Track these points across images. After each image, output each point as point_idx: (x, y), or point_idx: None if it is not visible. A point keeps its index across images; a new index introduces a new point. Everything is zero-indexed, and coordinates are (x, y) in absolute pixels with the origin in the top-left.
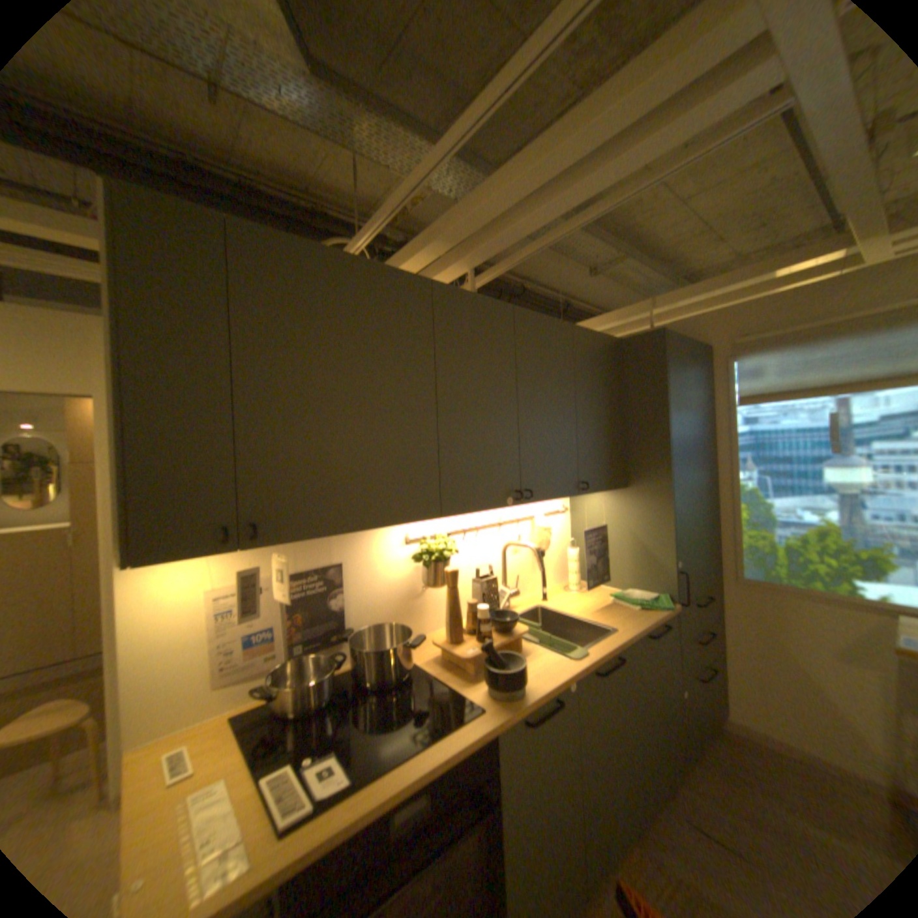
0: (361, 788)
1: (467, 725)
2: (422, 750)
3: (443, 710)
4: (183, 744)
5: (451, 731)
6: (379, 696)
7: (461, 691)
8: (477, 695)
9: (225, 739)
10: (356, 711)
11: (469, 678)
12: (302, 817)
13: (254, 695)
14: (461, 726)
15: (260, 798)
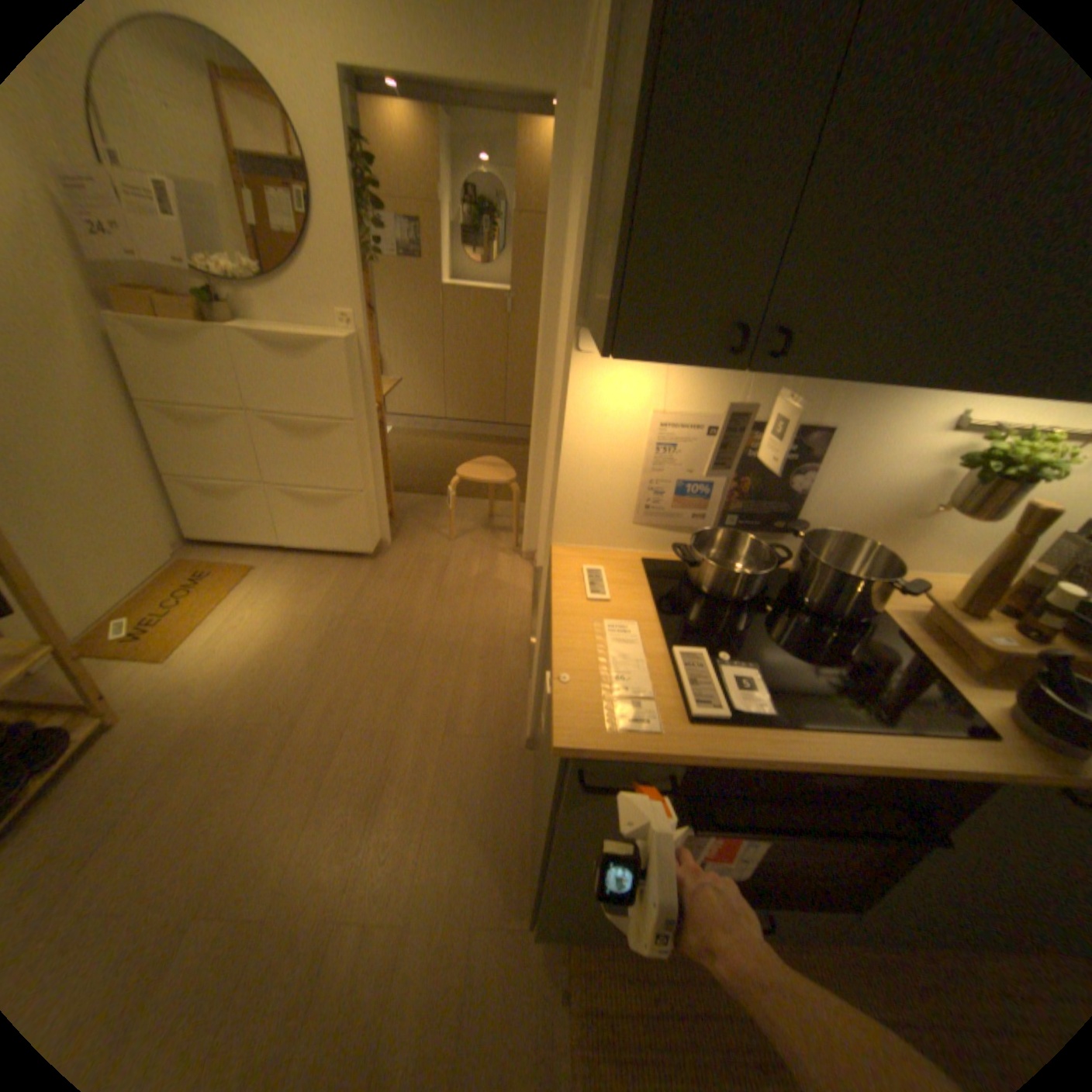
0: (790, 728)
1: (964, 740)
2: (882, 732)
3: (922, 694)
4: (600, 563)
5: (935, 734)
6: (824, 623)
7: (957, 682)
8: (987, 705)
9: (638, 579)
10: (782, 622)
11: (976, 671)
12: (717, 715)
13: (677, 551)
14: (953, 736)
15: (672, 665)
